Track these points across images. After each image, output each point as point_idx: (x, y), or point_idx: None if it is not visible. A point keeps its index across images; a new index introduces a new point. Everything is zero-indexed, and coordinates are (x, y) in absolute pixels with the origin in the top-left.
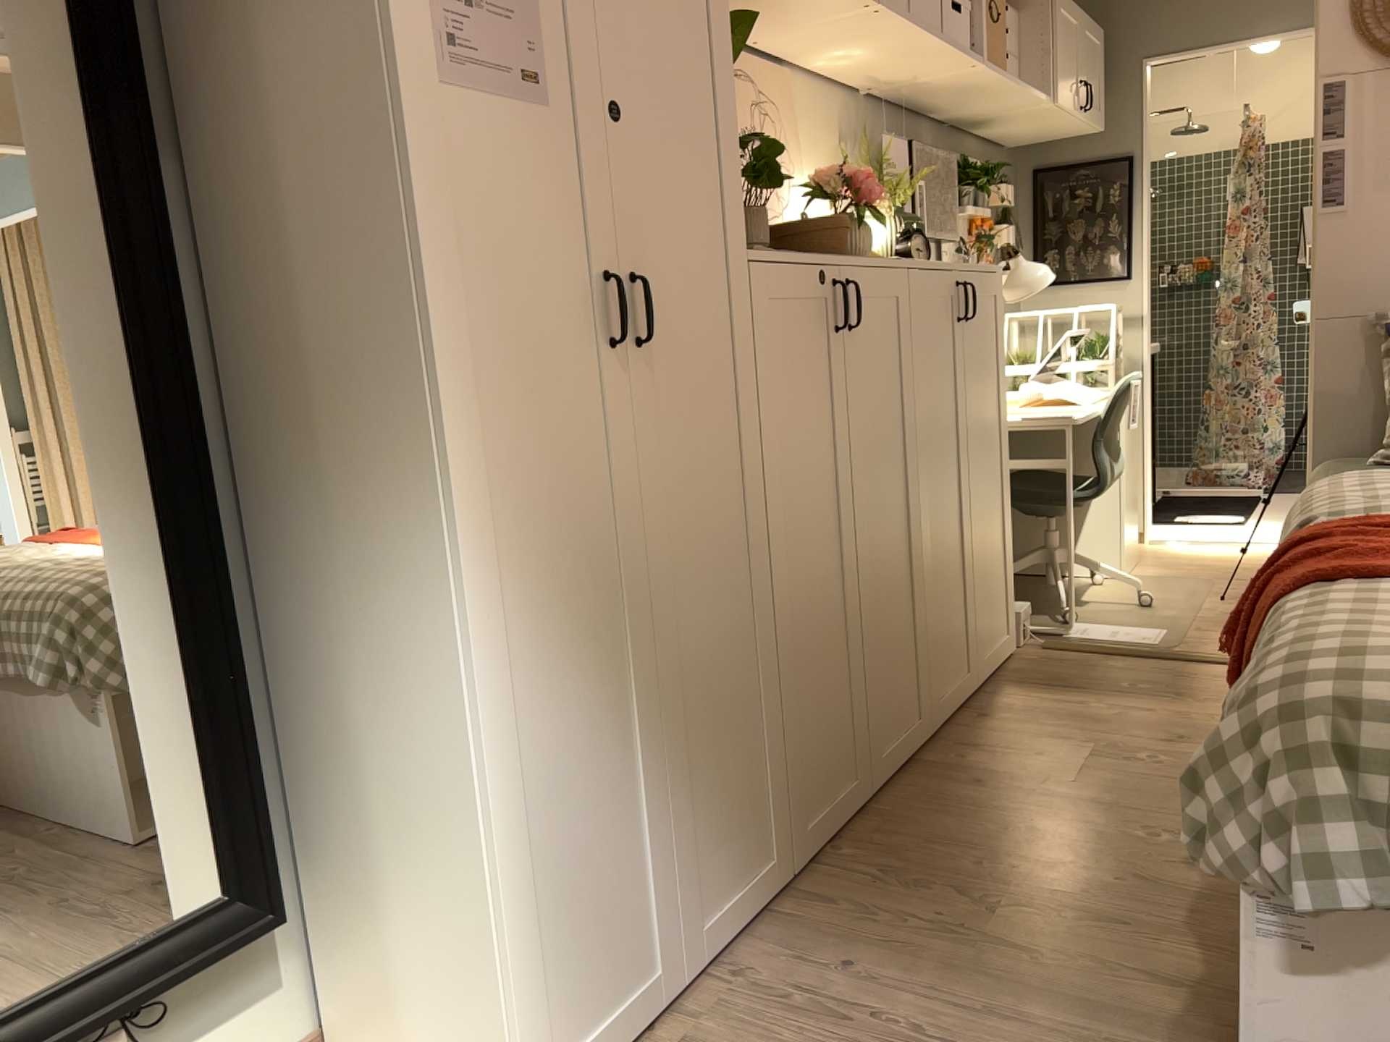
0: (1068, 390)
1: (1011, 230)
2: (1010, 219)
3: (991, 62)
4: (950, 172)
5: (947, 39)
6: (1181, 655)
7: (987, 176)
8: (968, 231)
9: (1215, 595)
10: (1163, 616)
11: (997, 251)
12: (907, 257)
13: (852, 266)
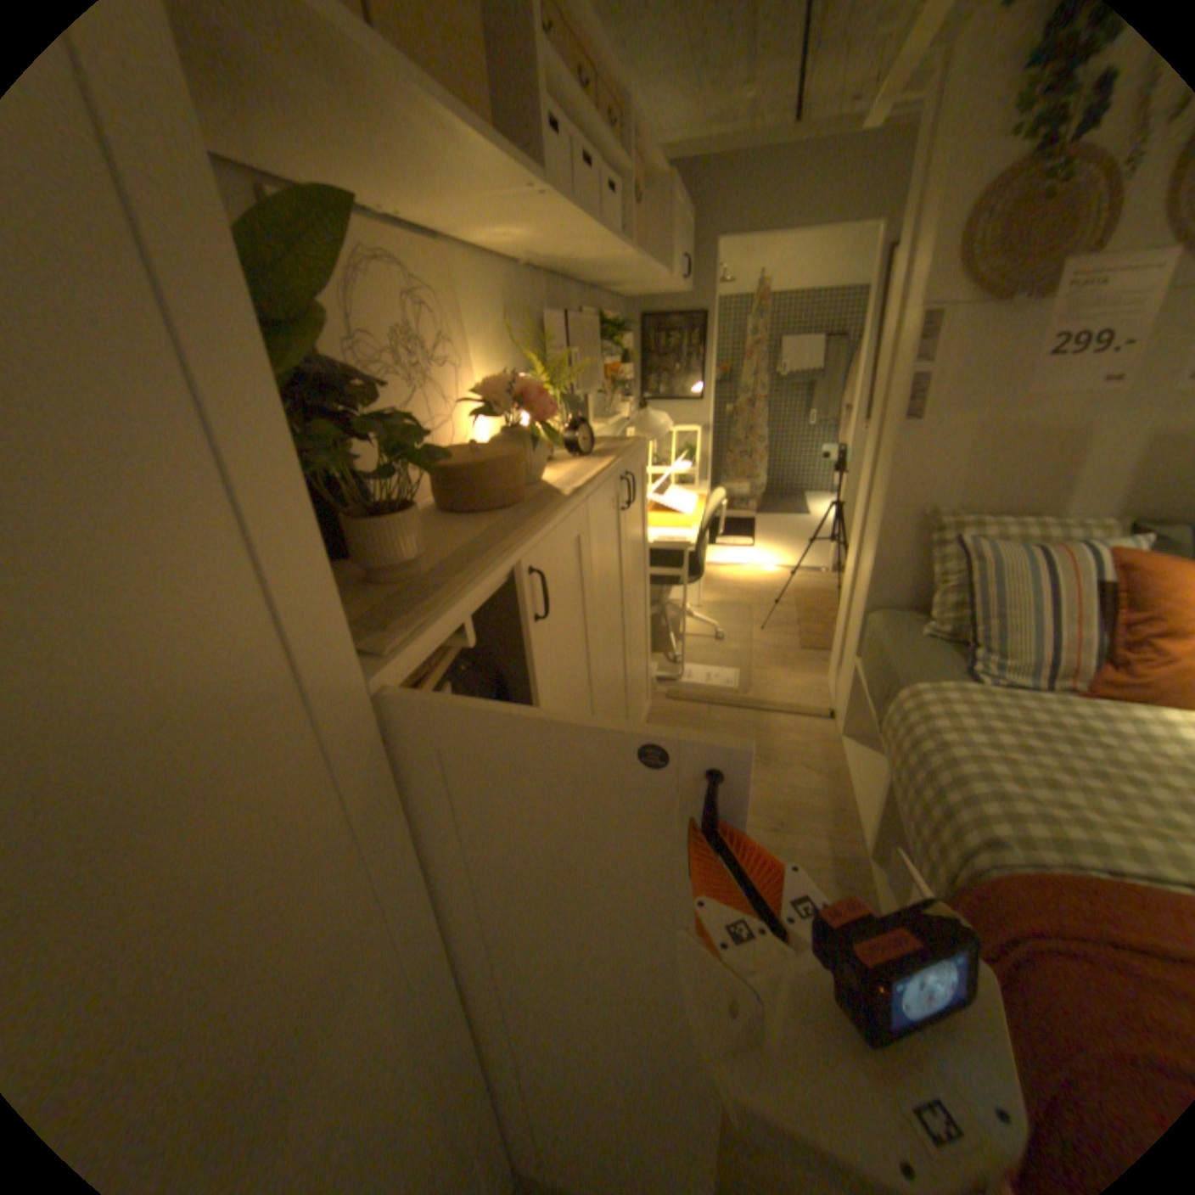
0: (679, 501)
1: (630, 360)
2: (630, 352)
3: (640, 245)
4: (596, 327)
5: (610, 223)
6: (758, 707)
7: (618, 324)
8: (607, 374)
9: (759, 628)
10: (735, 654)
11: (625, 382)
12: (579, 448)
13: (539, 544)
